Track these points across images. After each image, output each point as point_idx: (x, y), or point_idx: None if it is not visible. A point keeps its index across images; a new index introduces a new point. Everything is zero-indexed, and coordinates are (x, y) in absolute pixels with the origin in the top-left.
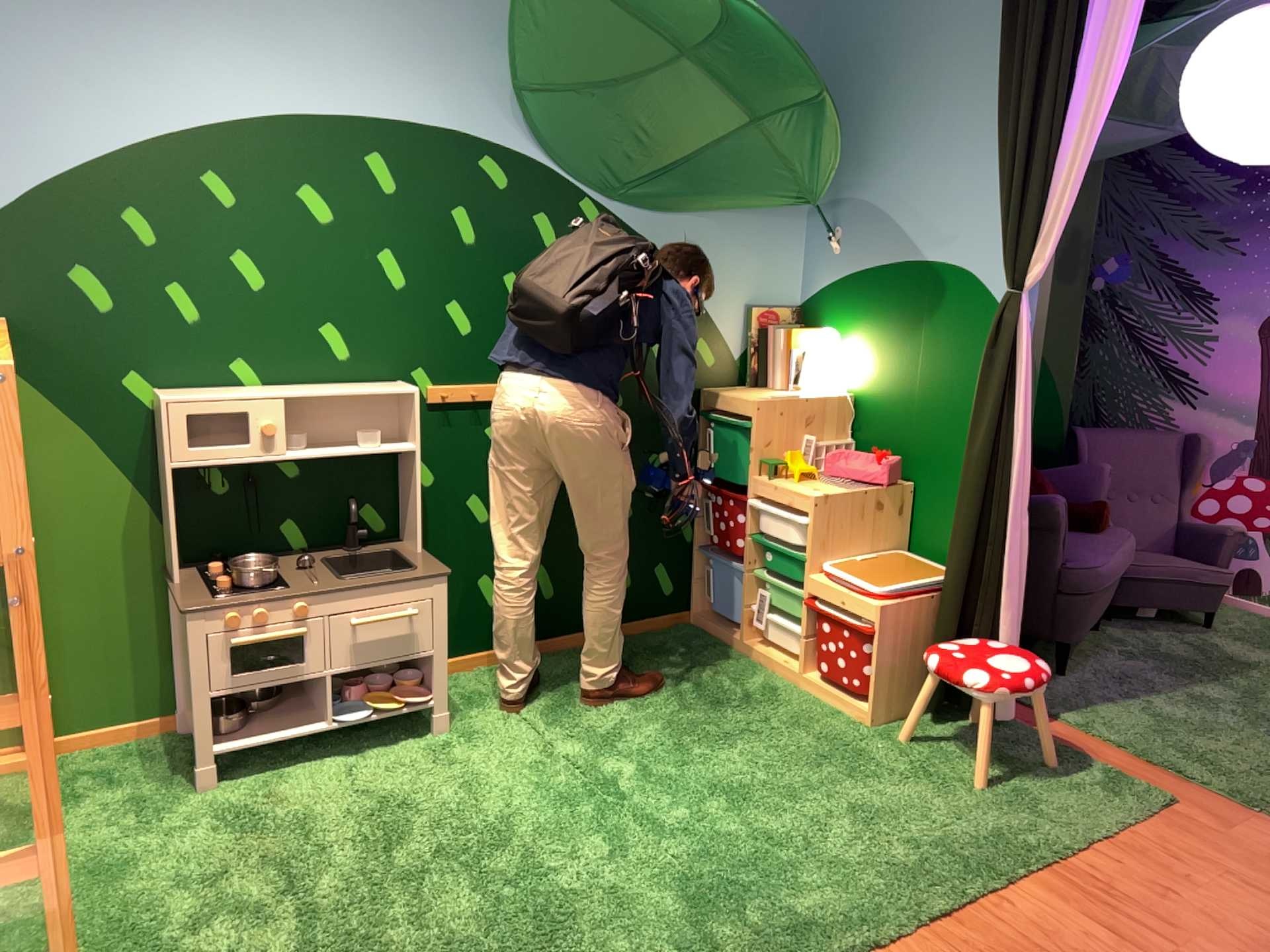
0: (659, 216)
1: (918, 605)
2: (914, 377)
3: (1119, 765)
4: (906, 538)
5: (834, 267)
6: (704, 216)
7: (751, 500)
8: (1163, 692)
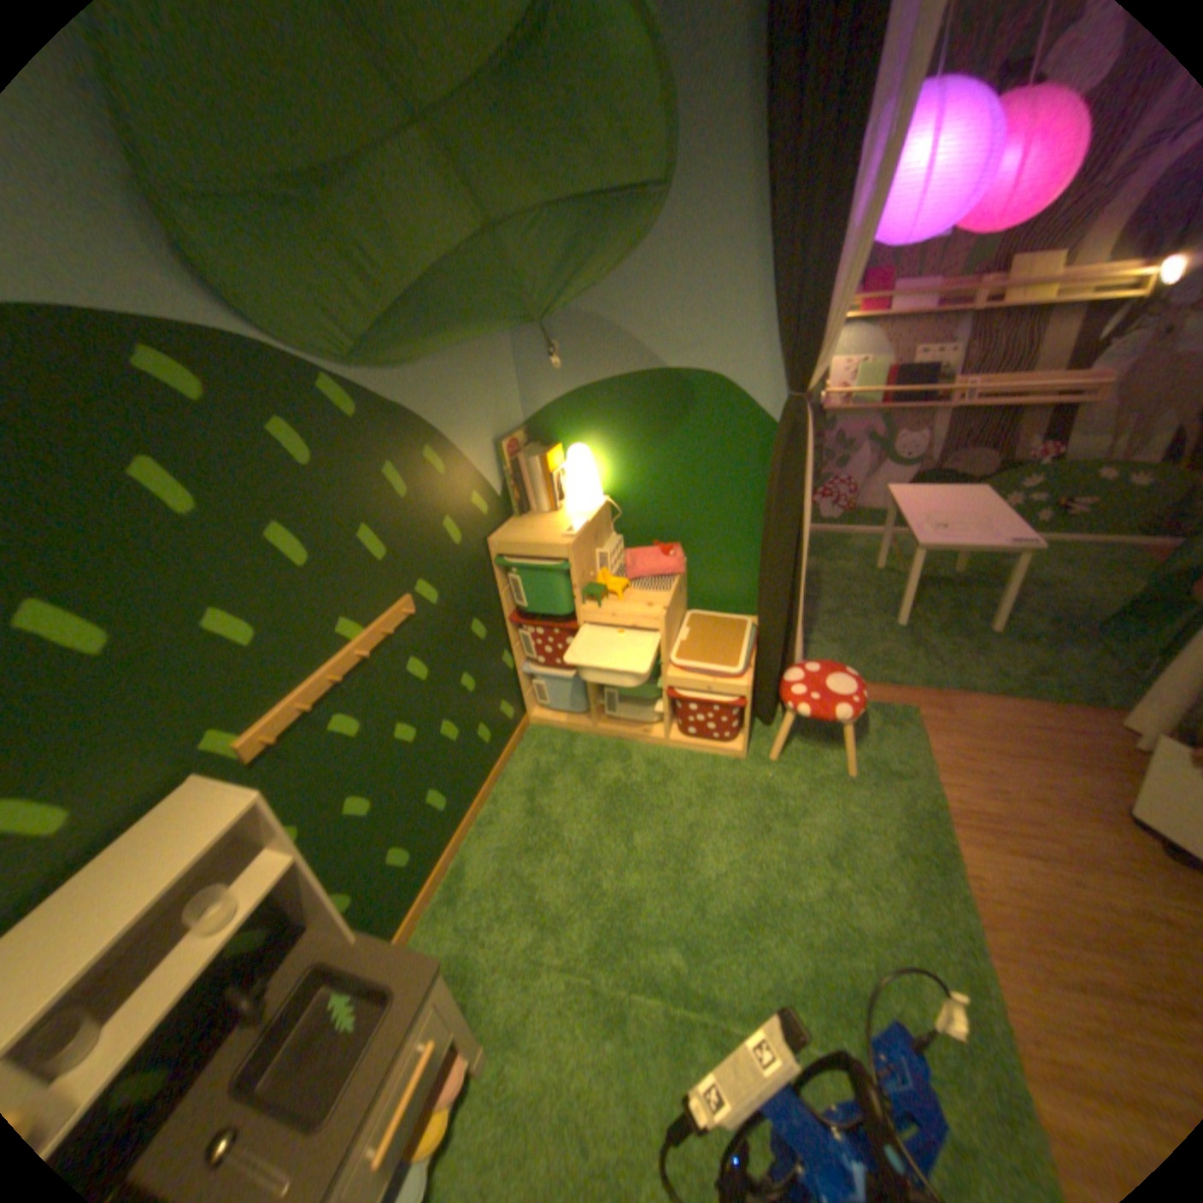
0: (405, 366)
1: (754, 661)
2: (679, 473)
3: (877, 698)
4: (688, 598)
5: (563, 379)
6: (445, 352)
7: (583, 626)
8: (824, 619)
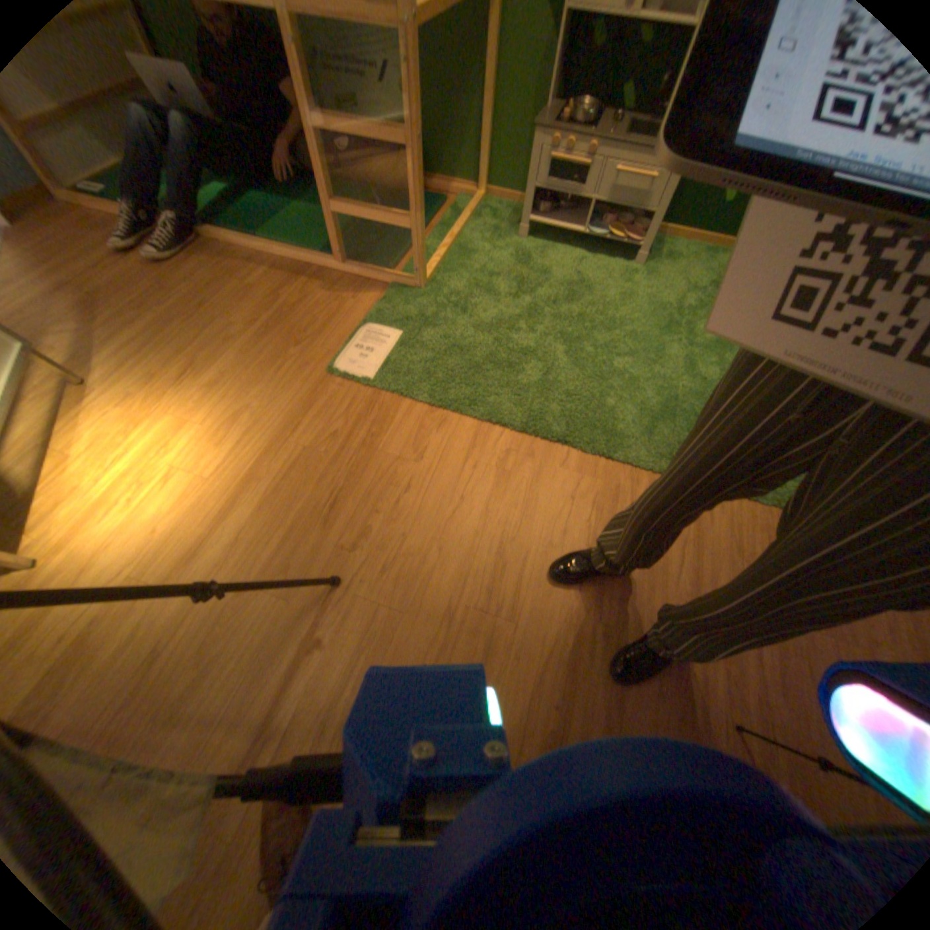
0: None
1: None
2: None
3: None
4: None
5: None
6: None
7: None
8: None
